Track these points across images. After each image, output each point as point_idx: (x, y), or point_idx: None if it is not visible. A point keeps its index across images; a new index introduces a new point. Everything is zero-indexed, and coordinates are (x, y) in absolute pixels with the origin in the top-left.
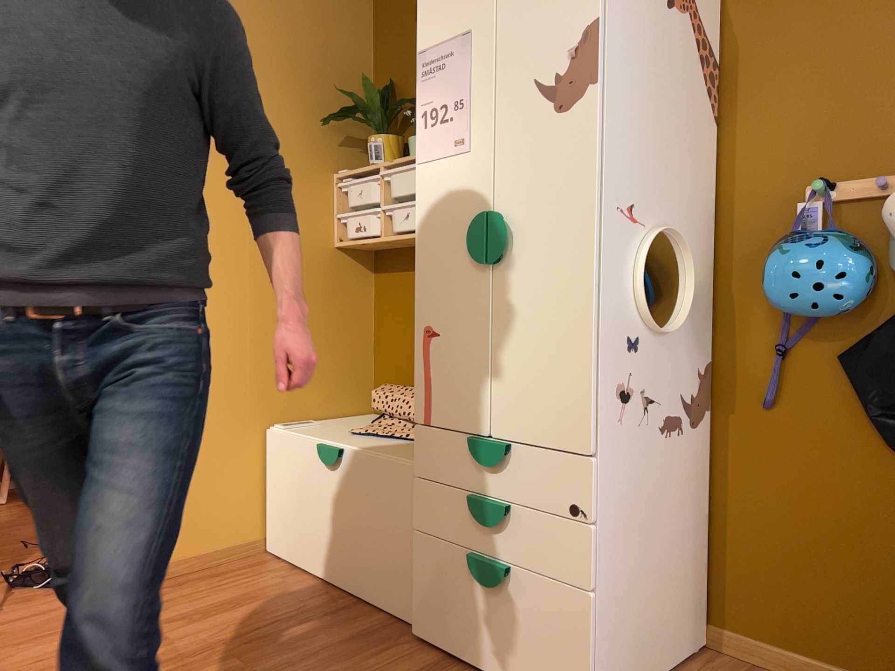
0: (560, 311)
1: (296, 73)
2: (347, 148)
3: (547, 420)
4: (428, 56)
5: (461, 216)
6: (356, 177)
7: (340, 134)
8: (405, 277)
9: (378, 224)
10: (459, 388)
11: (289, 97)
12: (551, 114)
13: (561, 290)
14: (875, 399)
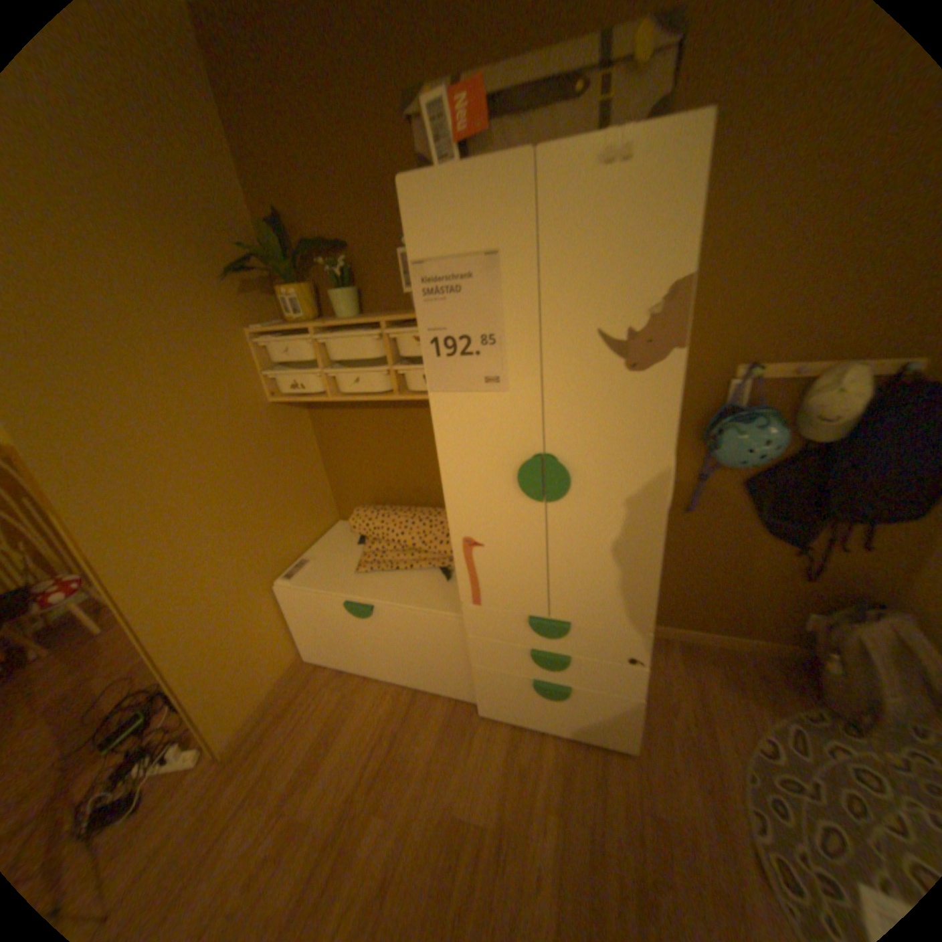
0: (625, 542)
1: (158, 216)
2: (246, 294)
3: (609, 611)
4: (427, 268)
5: (500, 452)
6: (279, 336)
7: (235, 281)
8: (347, 415)
9: (318, 382)
10: (512, 585)
11: (163, 251)
12: (620, 371)
13: (626, 526)
14: (767, 509)
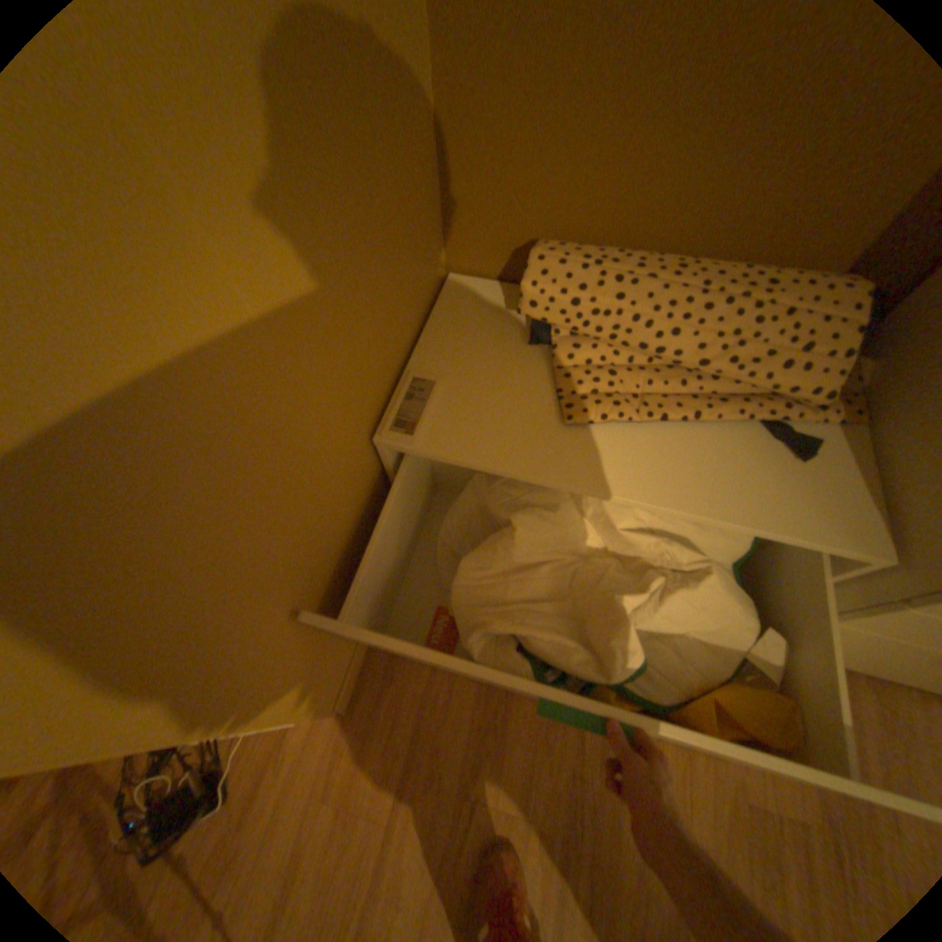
0: None
1: None
2: None
3: None
4: None
5: None
6: None
7: None
8: None
9: None
10: None
11: None
12: None
13: None
14: None
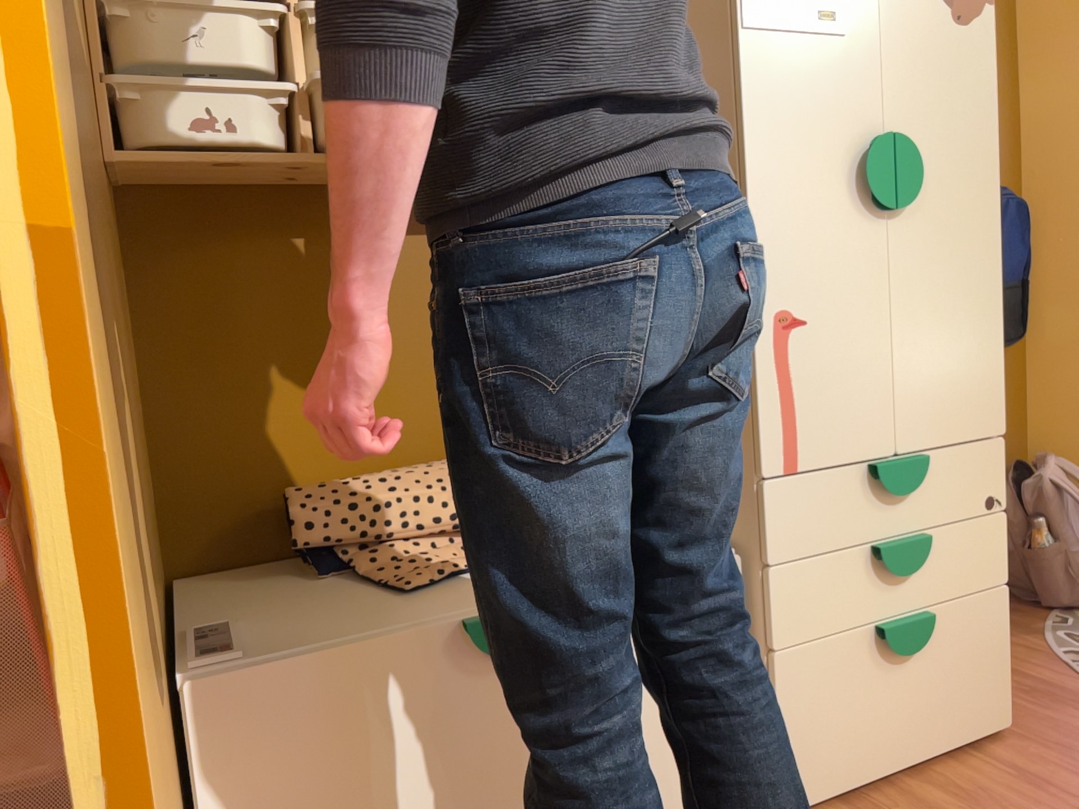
0: (971, 273)
1: None
2: None
3: (963, 407)
4: None
5: (835, 134)
6: None
7: None
8: (252, 254)
9: (271, 124)
10: (848, 399)
11: None
12: (950, 22)
13: (970, 246)
14: None
